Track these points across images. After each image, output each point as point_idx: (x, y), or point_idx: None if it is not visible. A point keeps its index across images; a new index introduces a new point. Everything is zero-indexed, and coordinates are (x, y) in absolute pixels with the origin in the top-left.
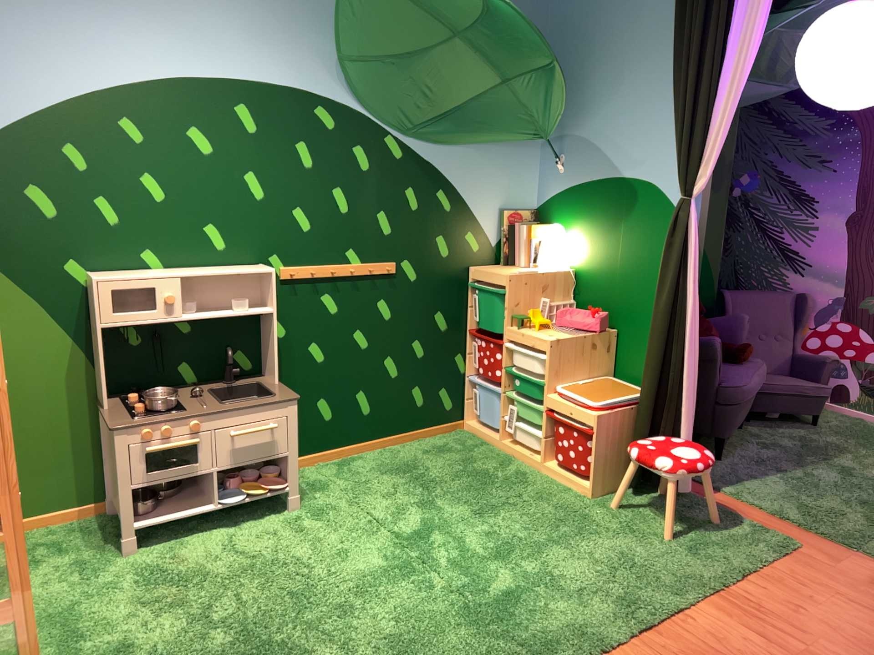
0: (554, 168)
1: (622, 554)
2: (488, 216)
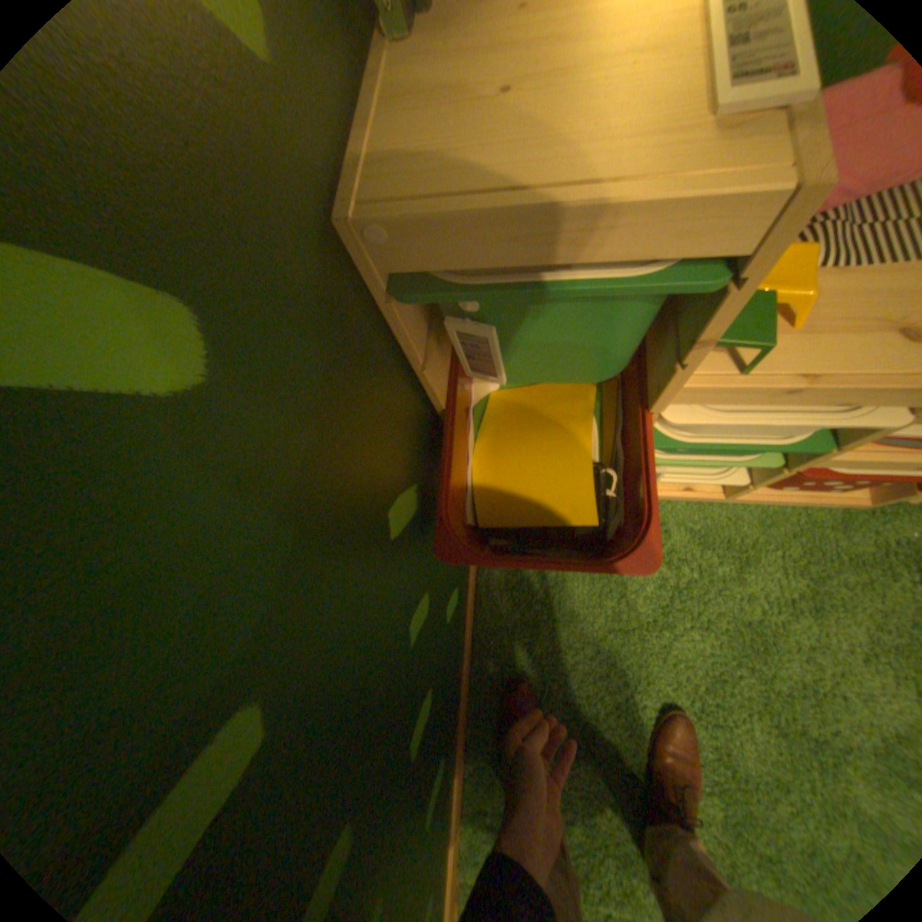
0: None
1: None
2: None
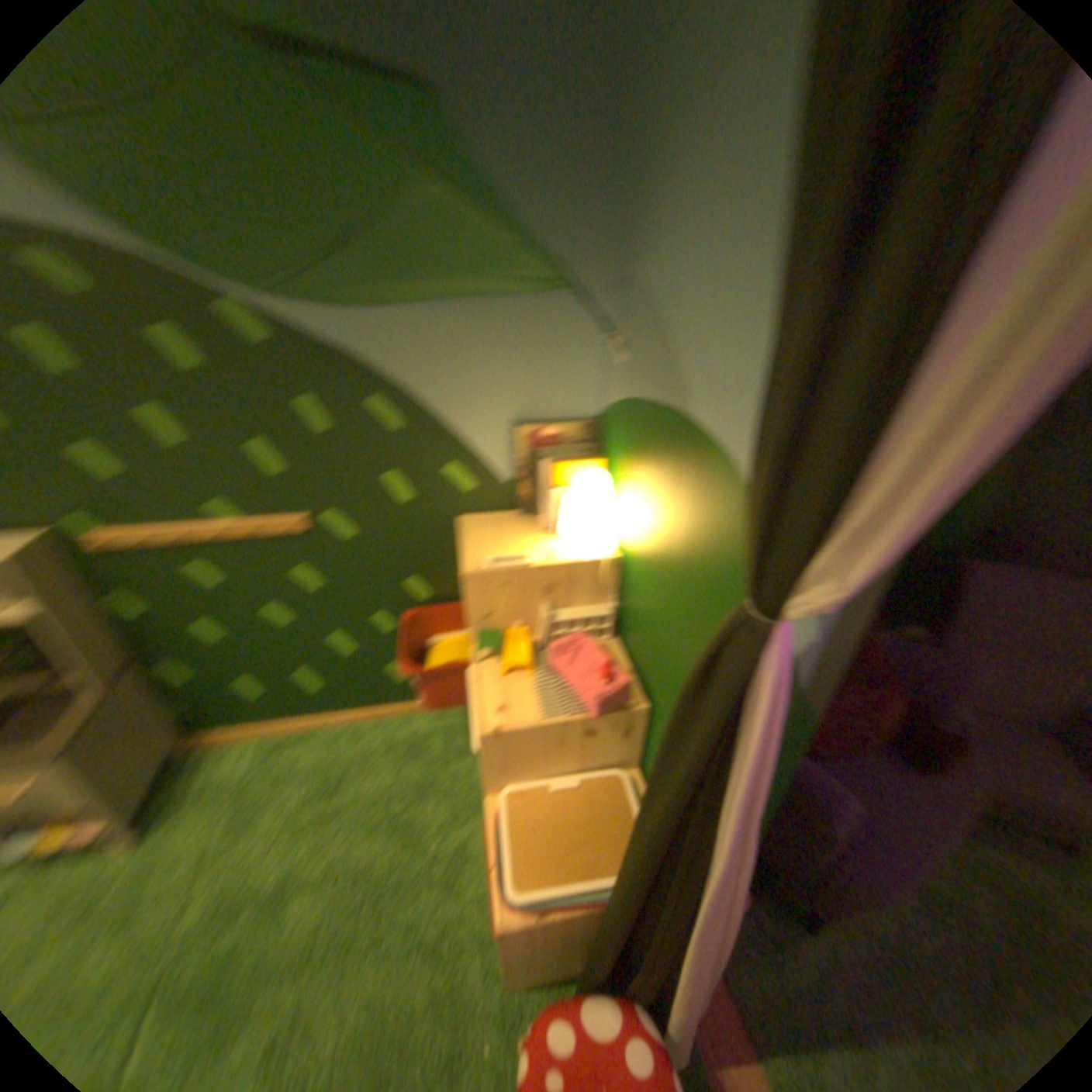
0: (613, 352)
1: None
2: (485, 438)
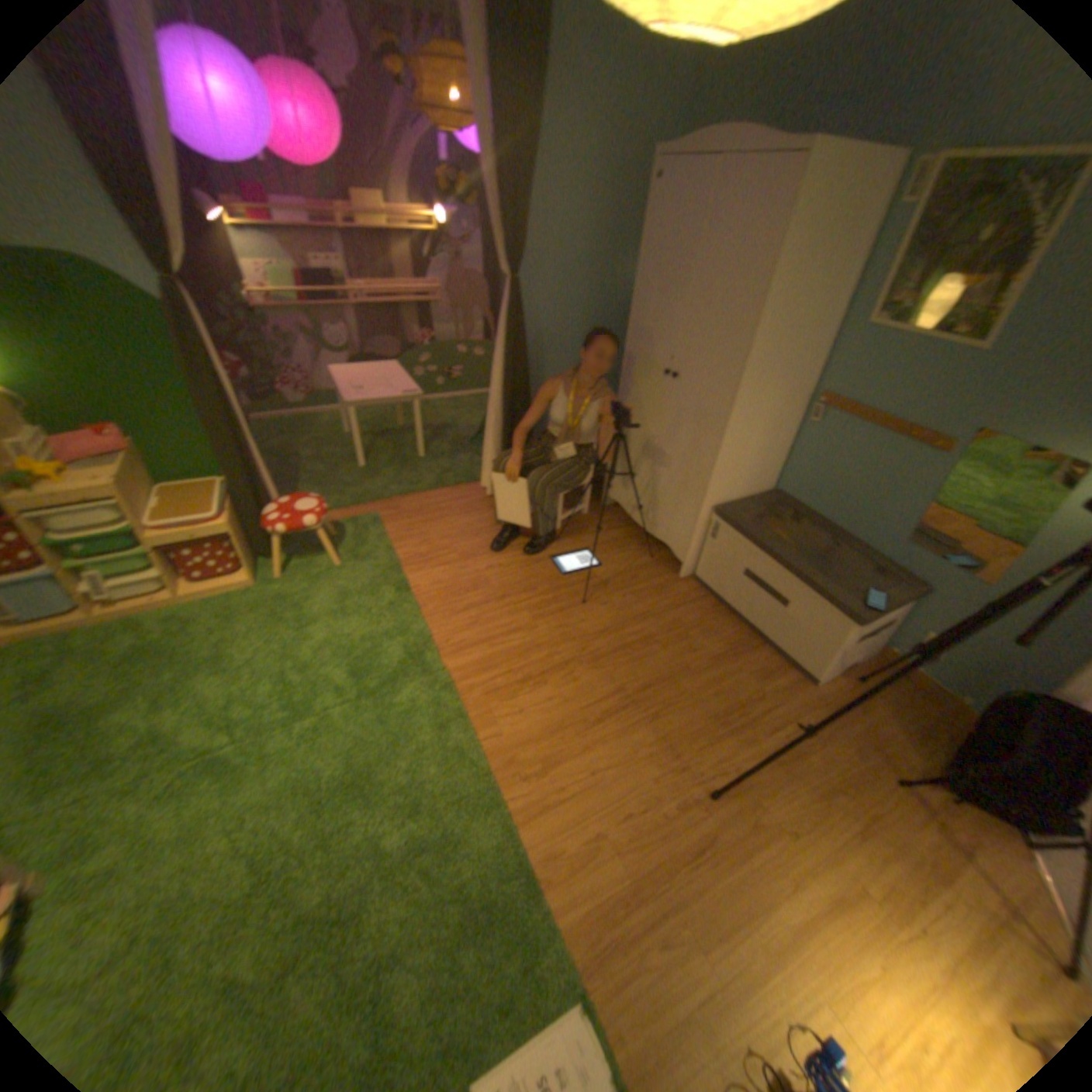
0: None
1: (339, 594)
2: None
